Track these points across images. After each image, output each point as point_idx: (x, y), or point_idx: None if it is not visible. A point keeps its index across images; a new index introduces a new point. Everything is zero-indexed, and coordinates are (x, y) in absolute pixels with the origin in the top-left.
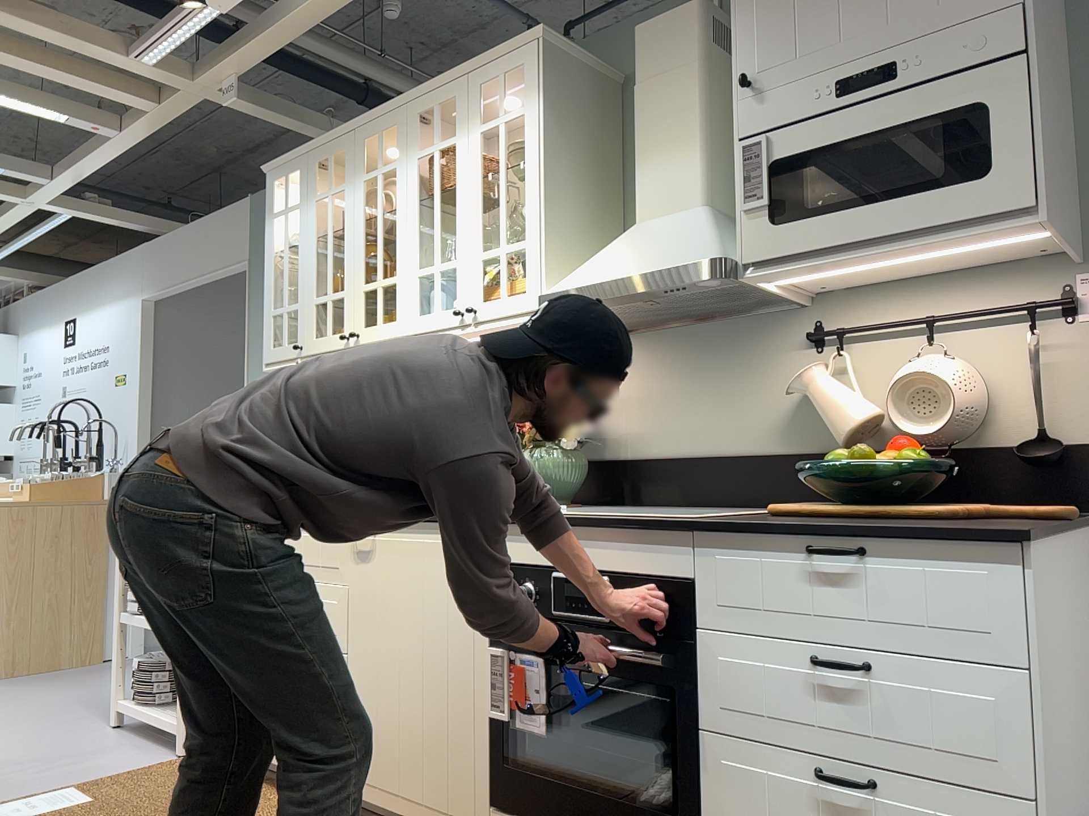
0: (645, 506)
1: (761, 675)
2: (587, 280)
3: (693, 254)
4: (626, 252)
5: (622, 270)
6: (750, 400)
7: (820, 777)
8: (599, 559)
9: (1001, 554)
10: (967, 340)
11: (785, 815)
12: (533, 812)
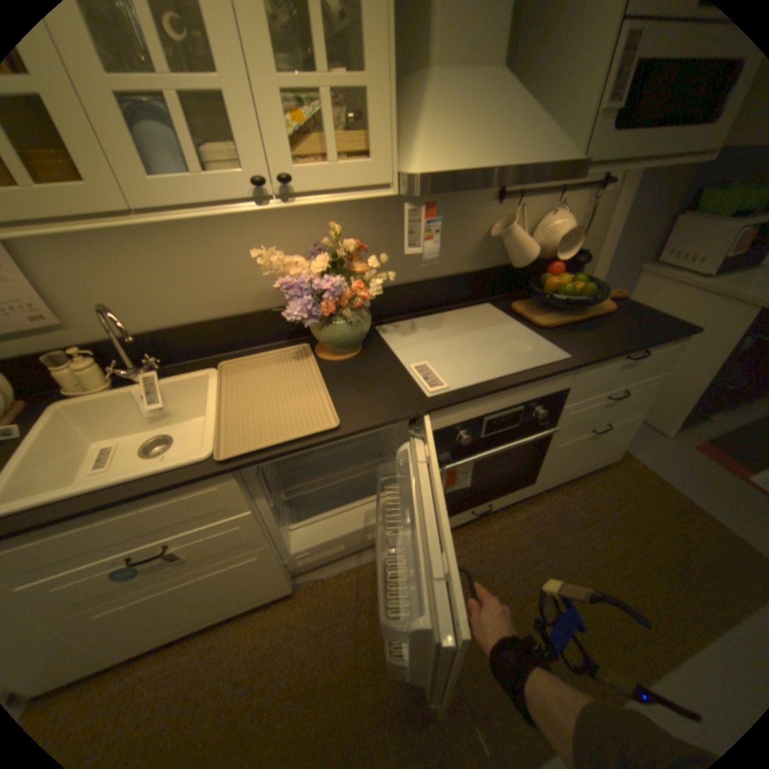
0: (385, 320)
1: (586, 412)
2: (467, 161)
3: (563, 148)
4: (476, 121)
5: (499, 153)
6: (457, 239)
7: (599, 434)
8: (519, 399)
9: (687, 339)
10: (568, 199)
11: (575, 450)
12: (453, 513)
